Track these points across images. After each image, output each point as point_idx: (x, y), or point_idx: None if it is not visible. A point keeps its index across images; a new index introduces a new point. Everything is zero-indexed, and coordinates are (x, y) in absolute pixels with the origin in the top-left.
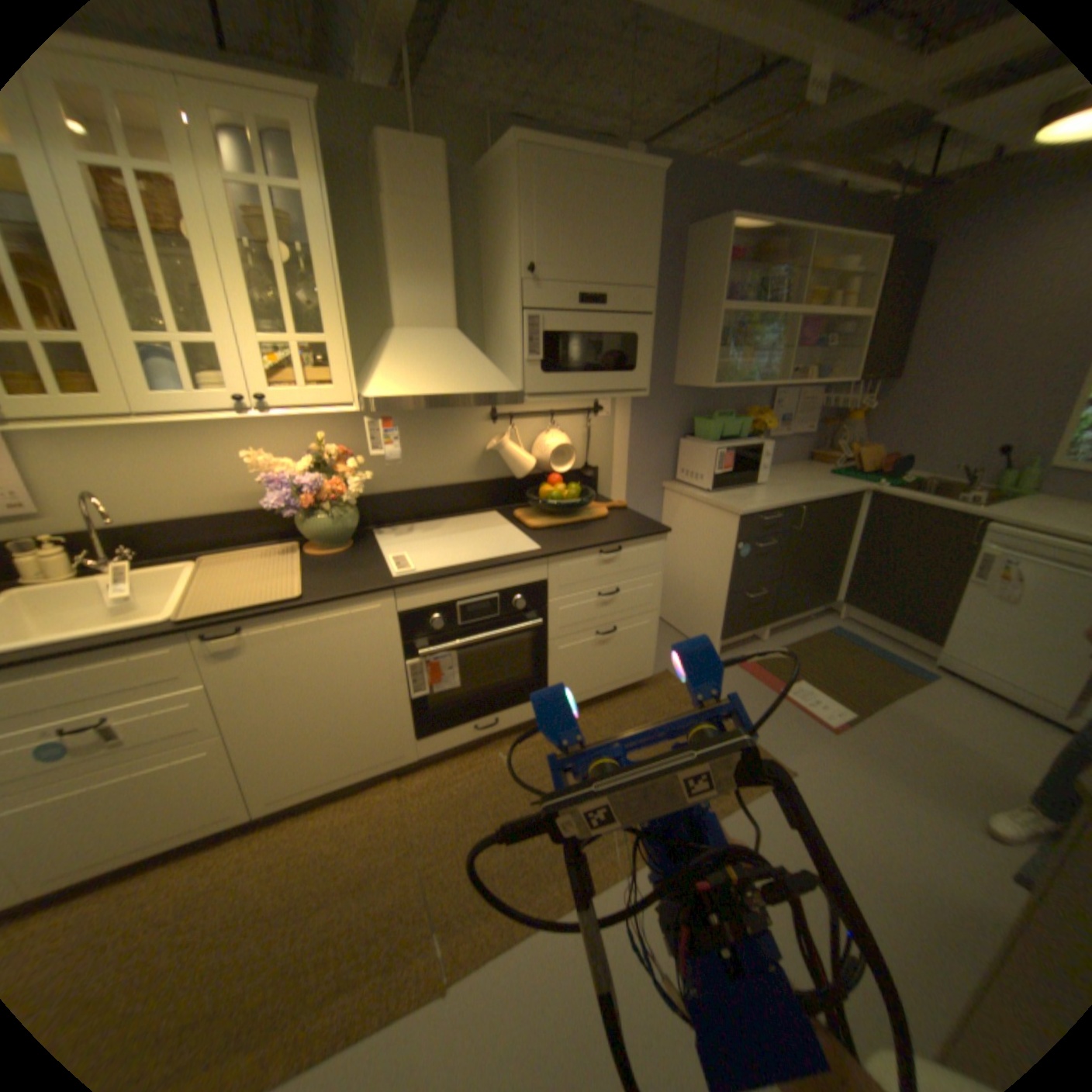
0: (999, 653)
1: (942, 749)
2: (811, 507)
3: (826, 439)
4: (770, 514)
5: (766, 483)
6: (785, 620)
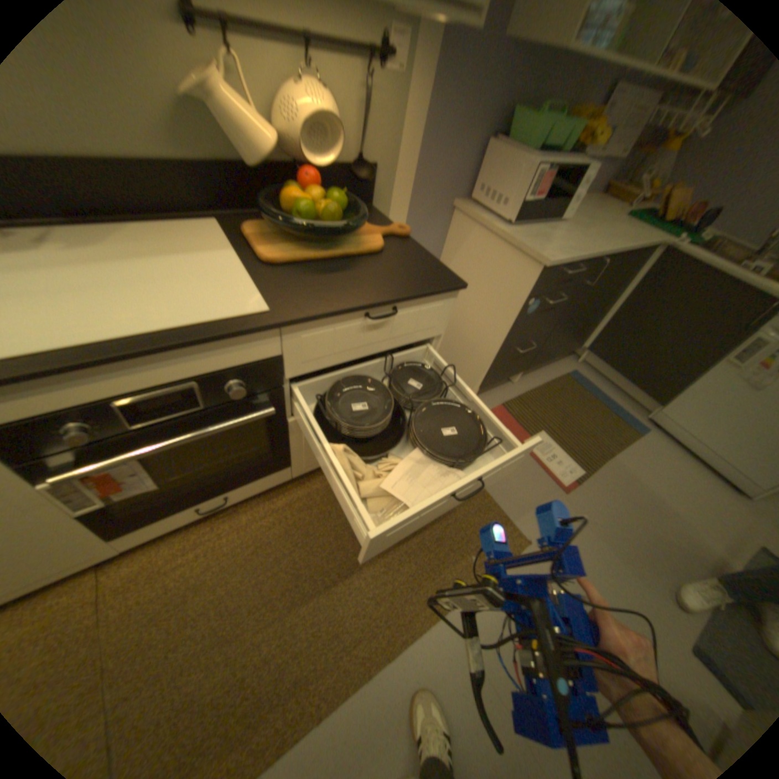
0: (716, 423)
1: (648, 507)
2: (613, 257)
3: (629, 166)
4: (575, 264)
5: (571, 217)
6: (539, 365)
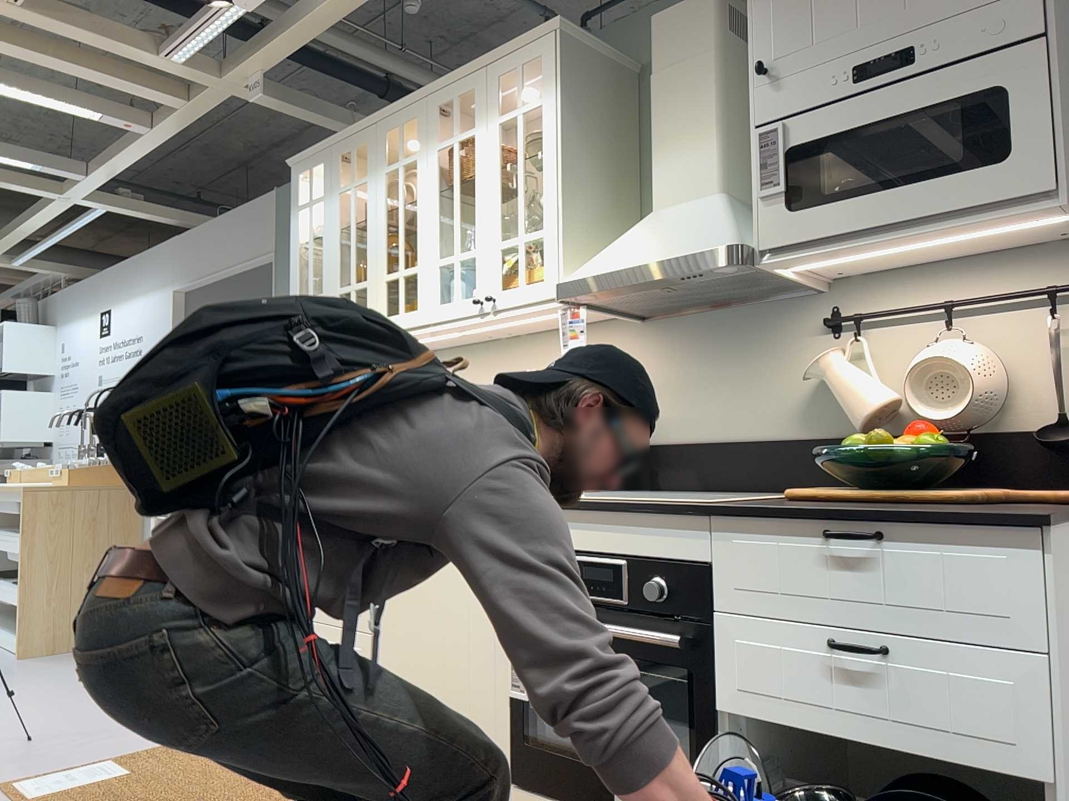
0: None
1: None
2: None
3: None
4: None
5: None
6: None
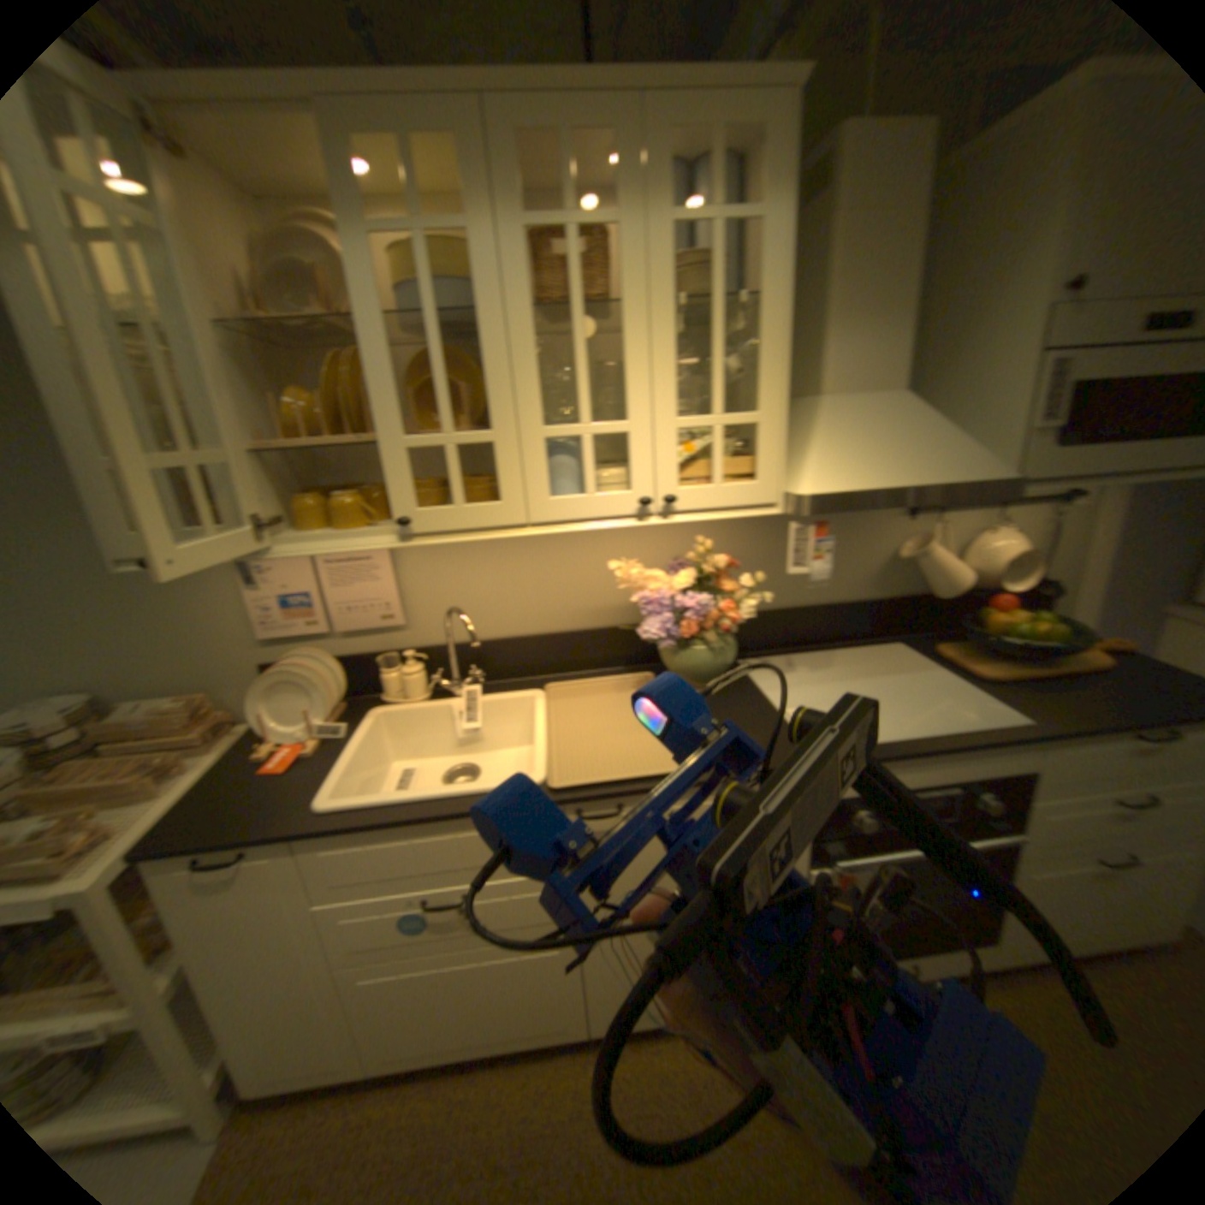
0: None
1: None
2: None
3: None
4: None
5: None
6: None
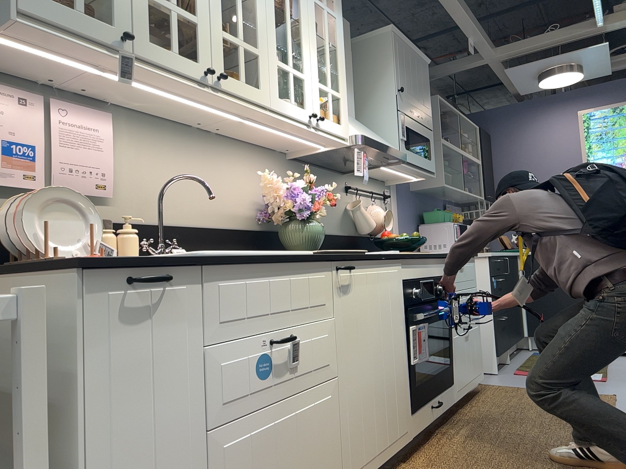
0: None
1: None
2: (507, 258)
3: None
4: (498, 258)
5: None
6: (514, 344)
